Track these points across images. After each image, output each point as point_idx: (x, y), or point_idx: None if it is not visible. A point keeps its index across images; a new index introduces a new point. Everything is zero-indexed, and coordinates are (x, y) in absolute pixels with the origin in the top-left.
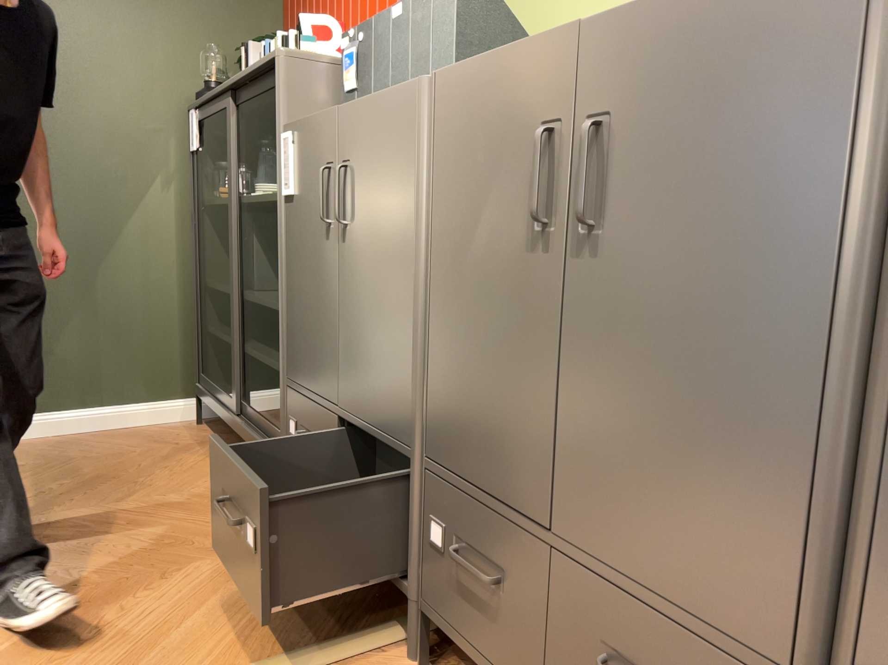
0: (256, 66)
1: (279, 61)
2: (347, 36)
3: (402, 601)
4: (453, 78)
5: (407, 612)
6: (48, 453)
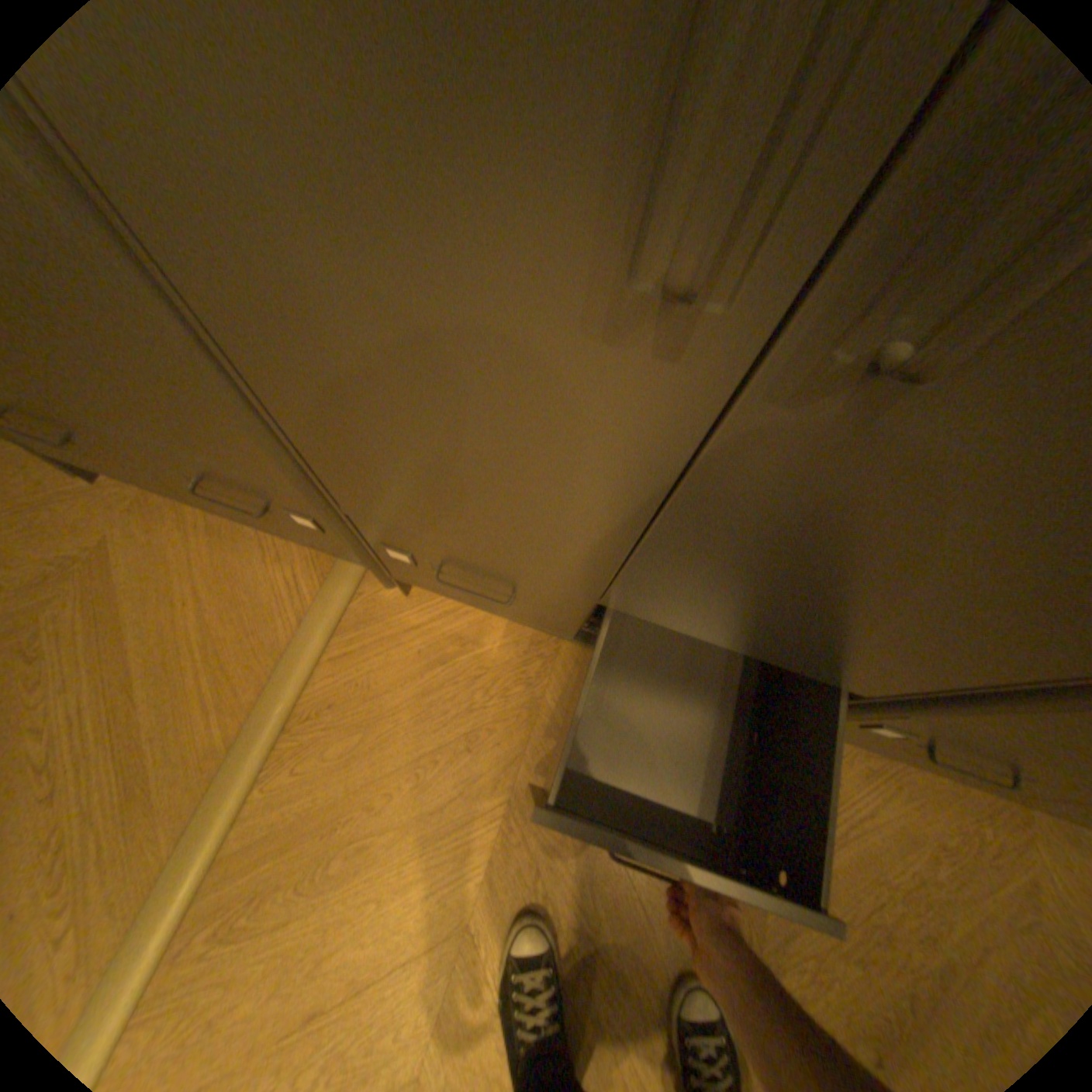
0: None
1: None
2: None
3: None
4: None
5: None
6: None
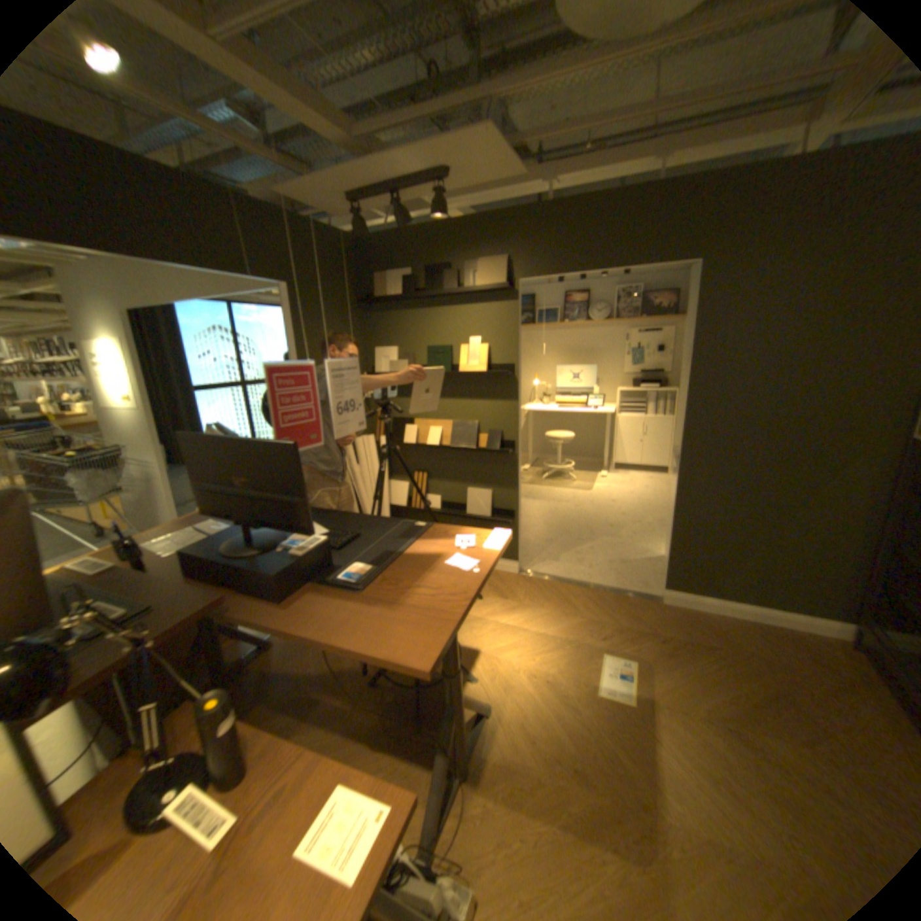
0: None
1: None
2: None
3: None
4: None
5: None
6: (732, 640)
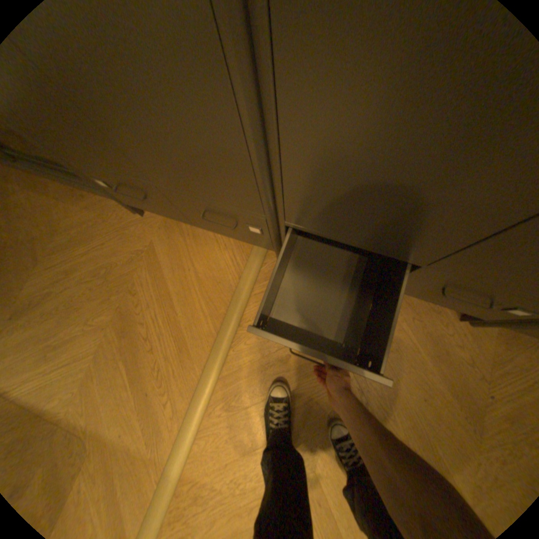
0: None
1: None
2: None
3: None
4: None
5: None
6: None
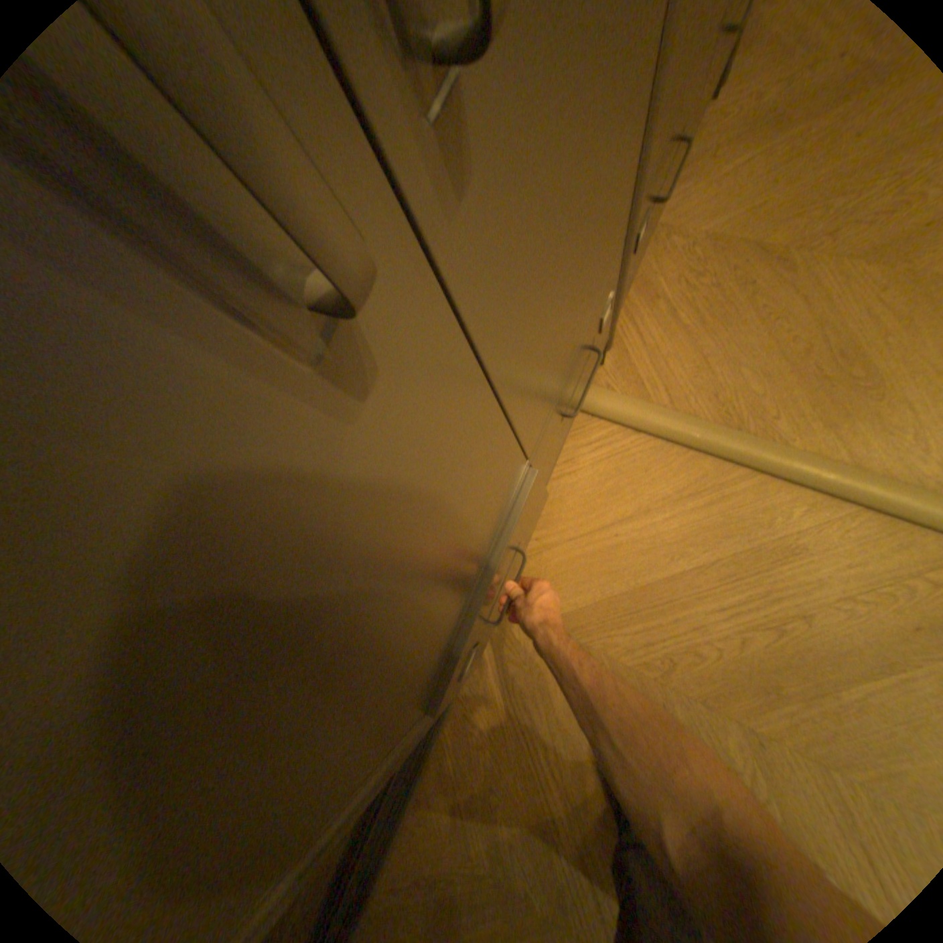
0: None
1: None
2: None
3: None
4: None
5: None
6: None
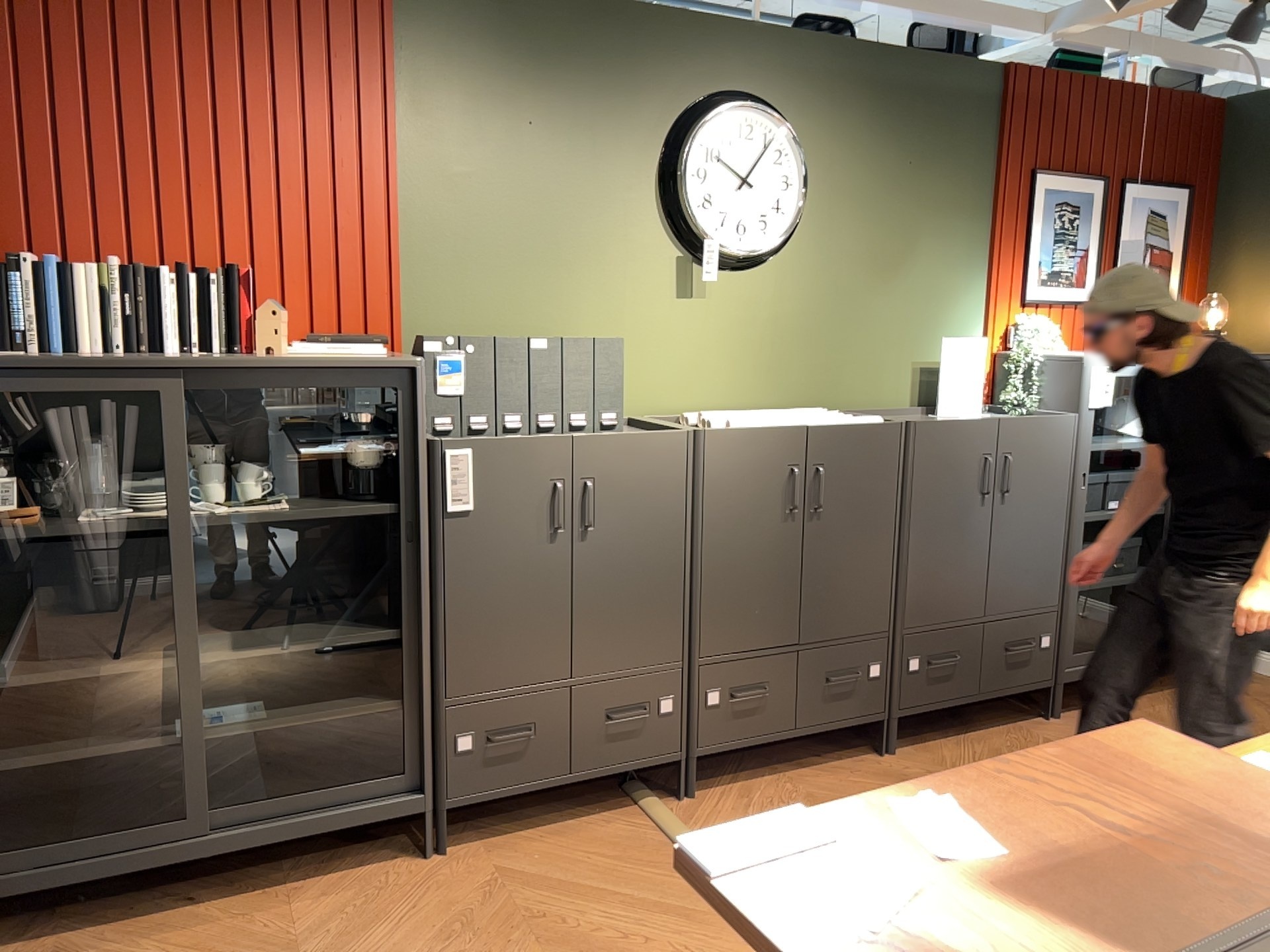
0: (336, 359)
1: (419, 369)
2: (438, 338)
3: (607, 801)
4: (723, 435)
5: (622, 799)
6: None
